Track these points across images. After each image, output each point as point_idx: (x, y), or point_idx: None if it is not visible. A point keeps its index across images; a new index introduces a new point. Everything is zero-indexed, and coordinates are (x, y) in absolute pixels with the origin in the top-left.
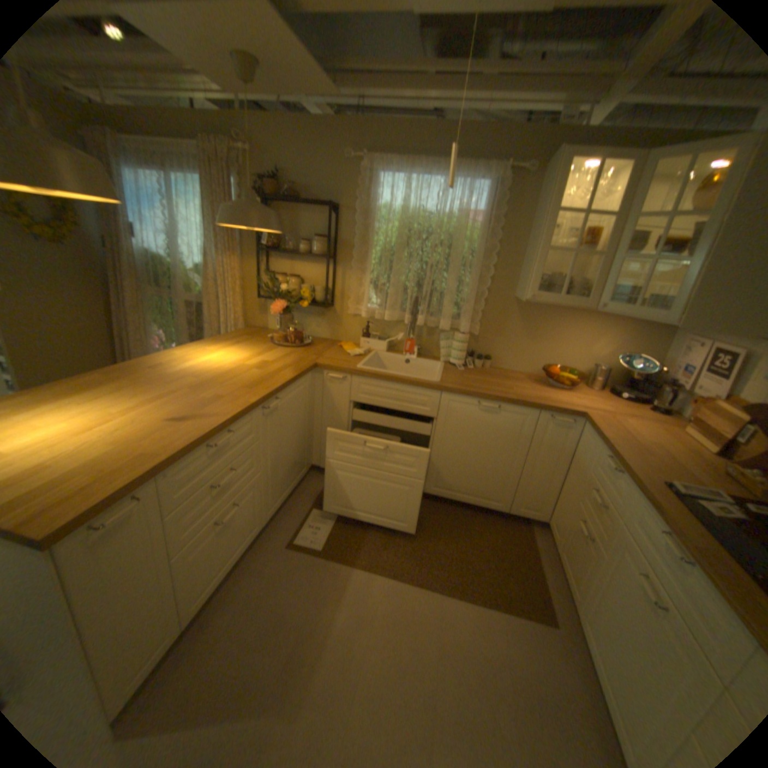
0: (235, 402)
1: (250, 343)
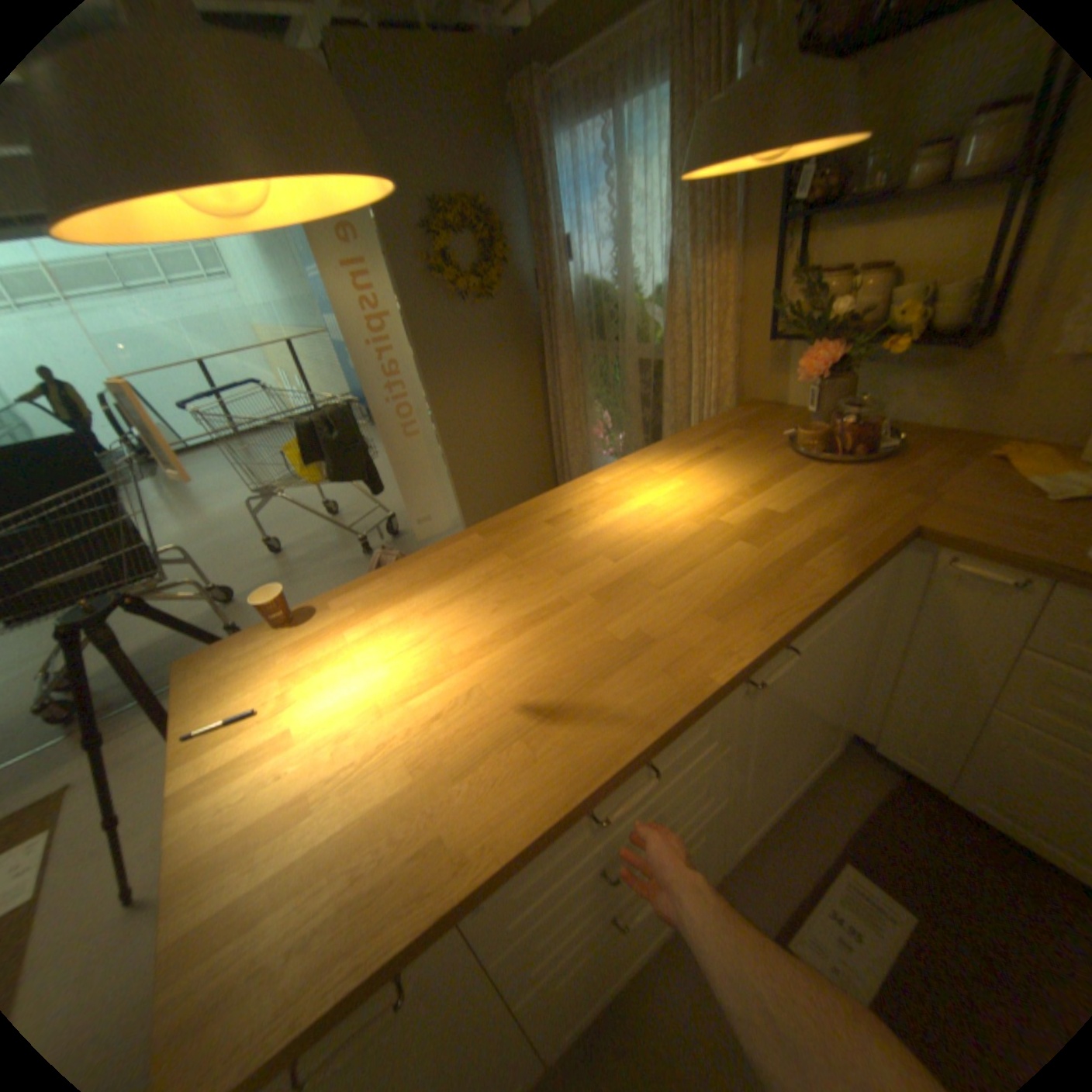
0: (676, 673)
1: (741, 450)
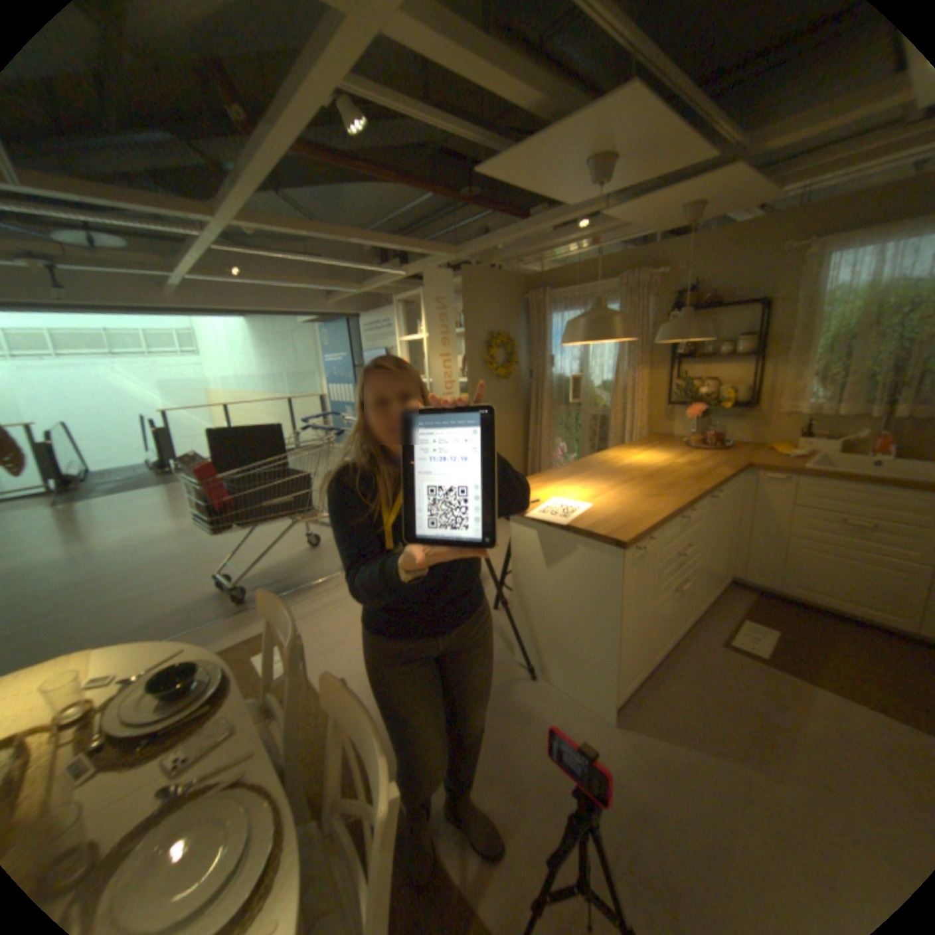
0: (690, 488)
1: (665, 447)
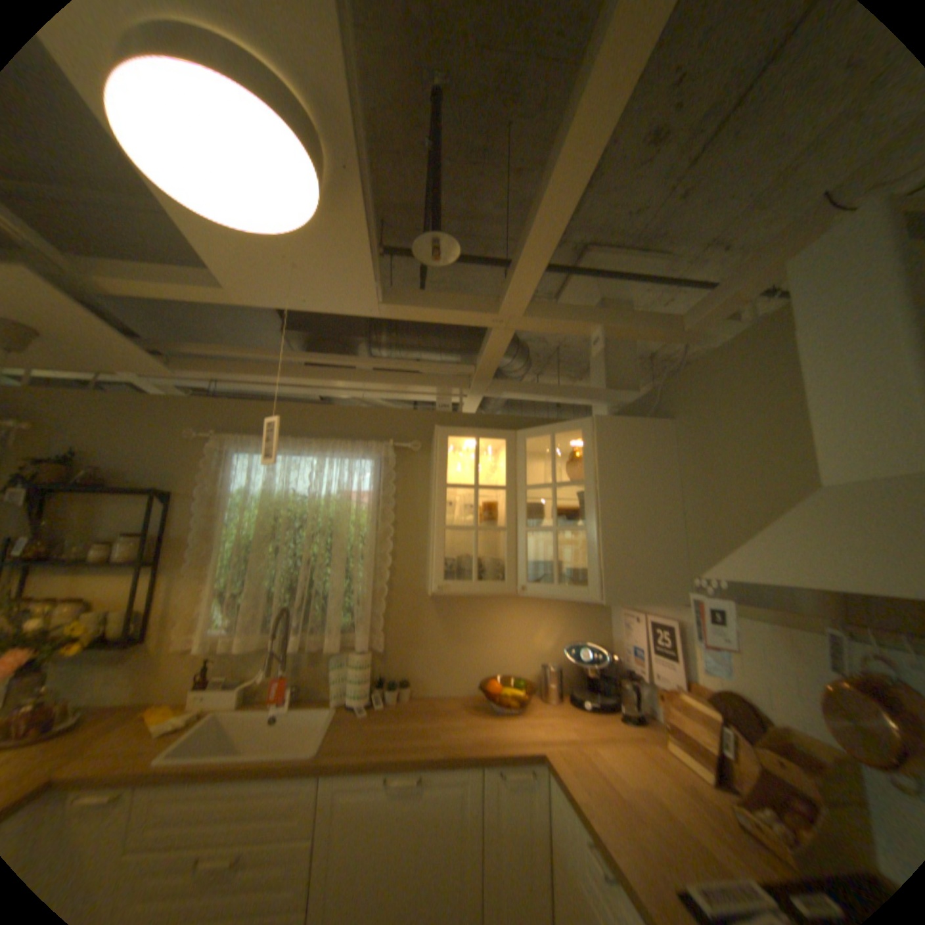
0: None
1: None
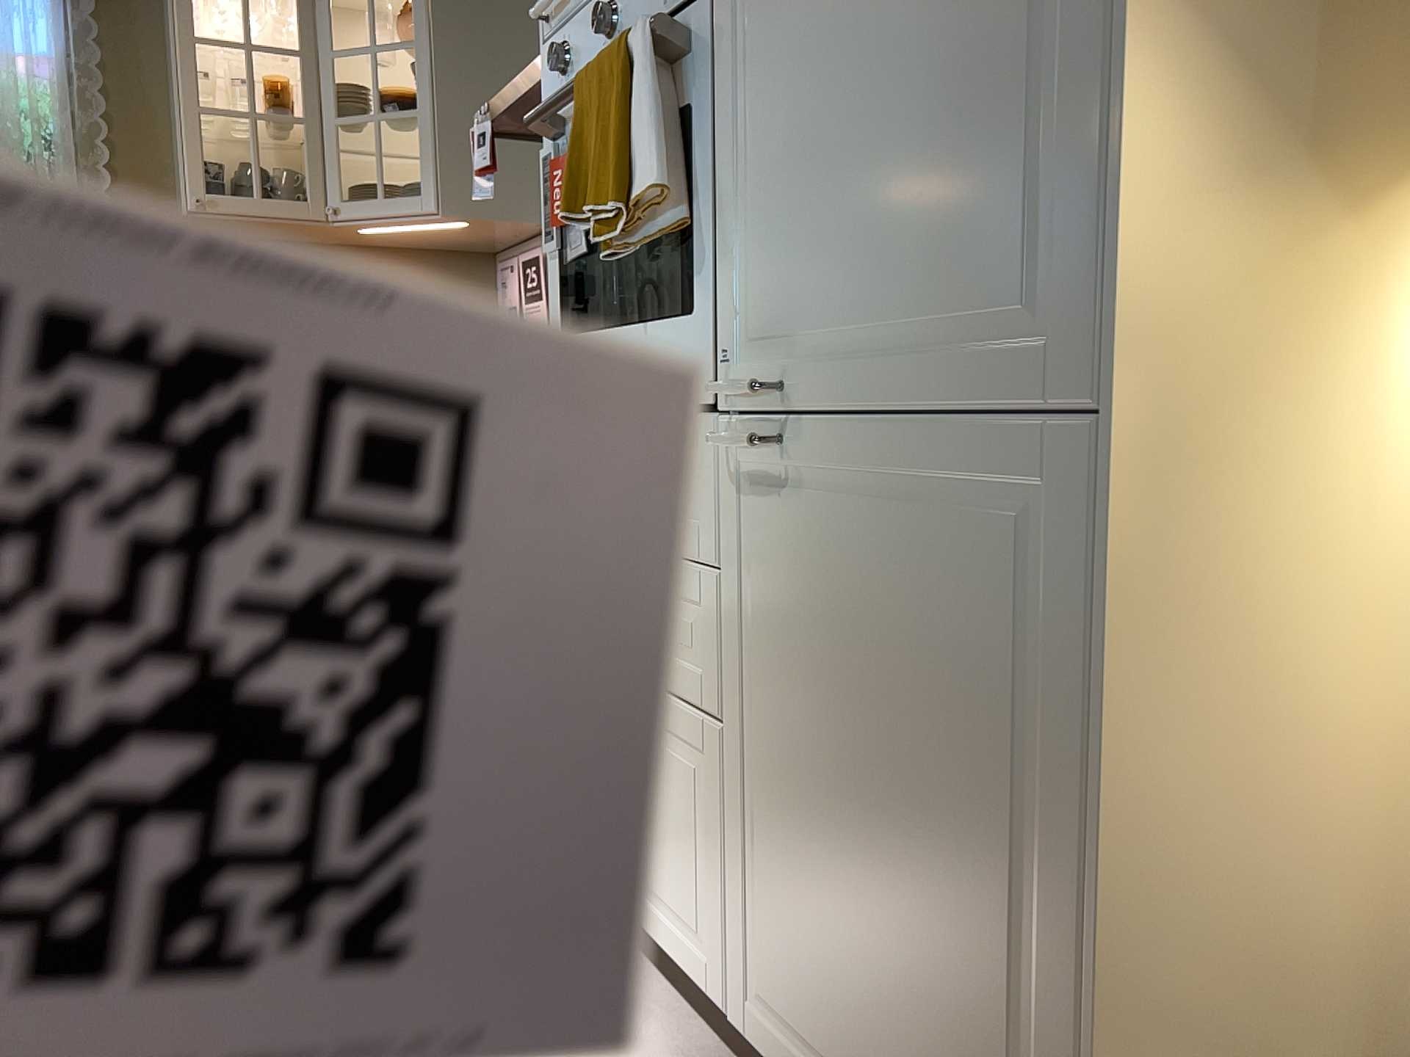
0: None
1: None
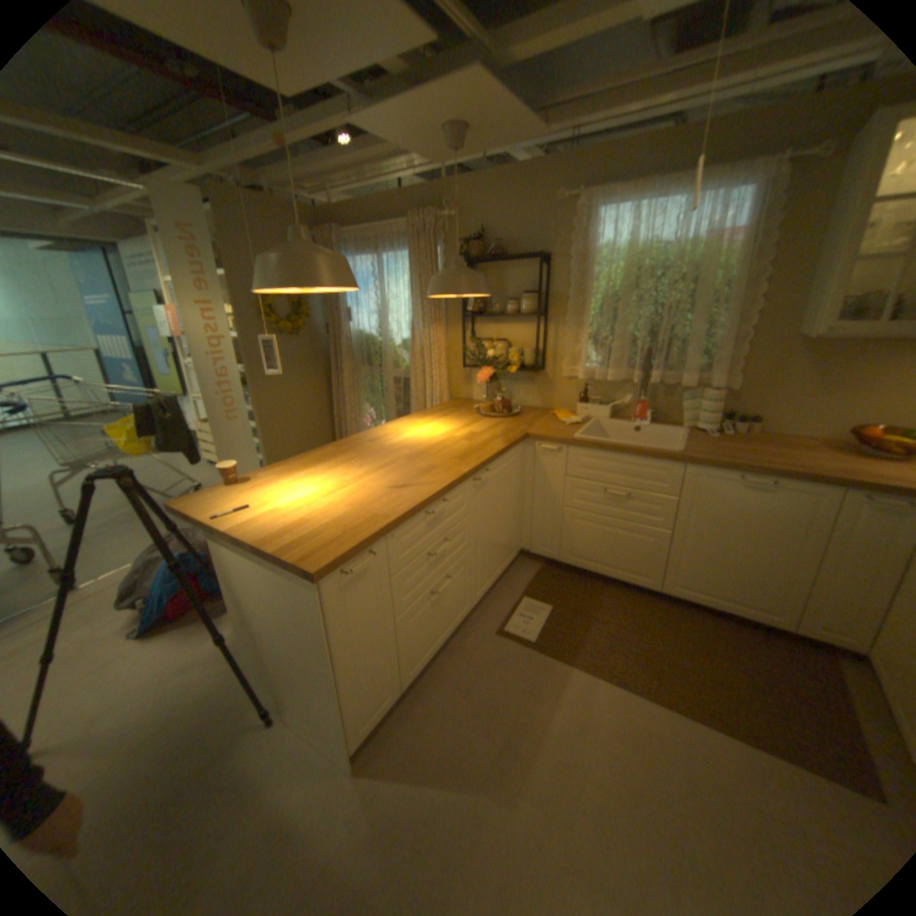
0: (448, 472)
1: (456, 415)
